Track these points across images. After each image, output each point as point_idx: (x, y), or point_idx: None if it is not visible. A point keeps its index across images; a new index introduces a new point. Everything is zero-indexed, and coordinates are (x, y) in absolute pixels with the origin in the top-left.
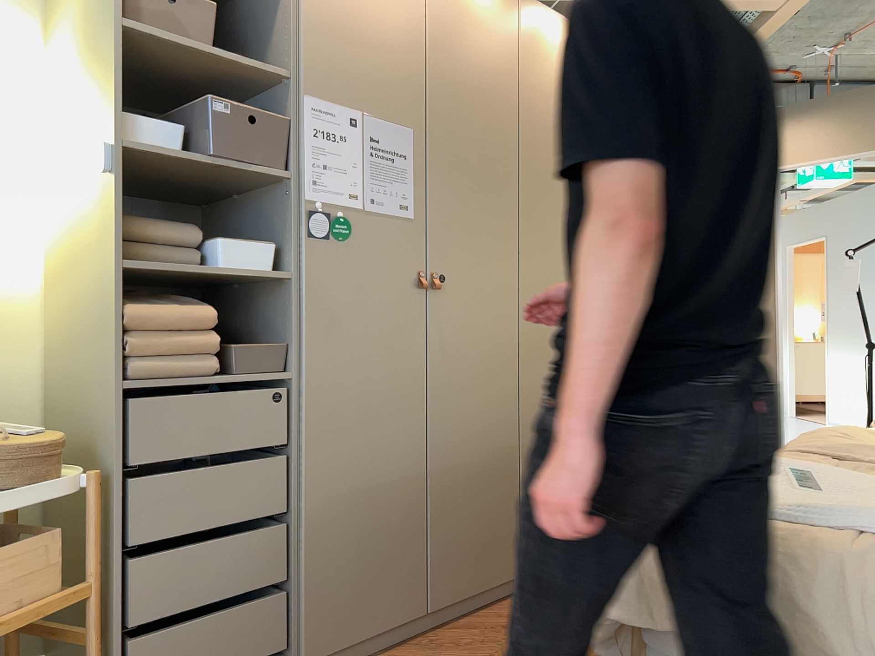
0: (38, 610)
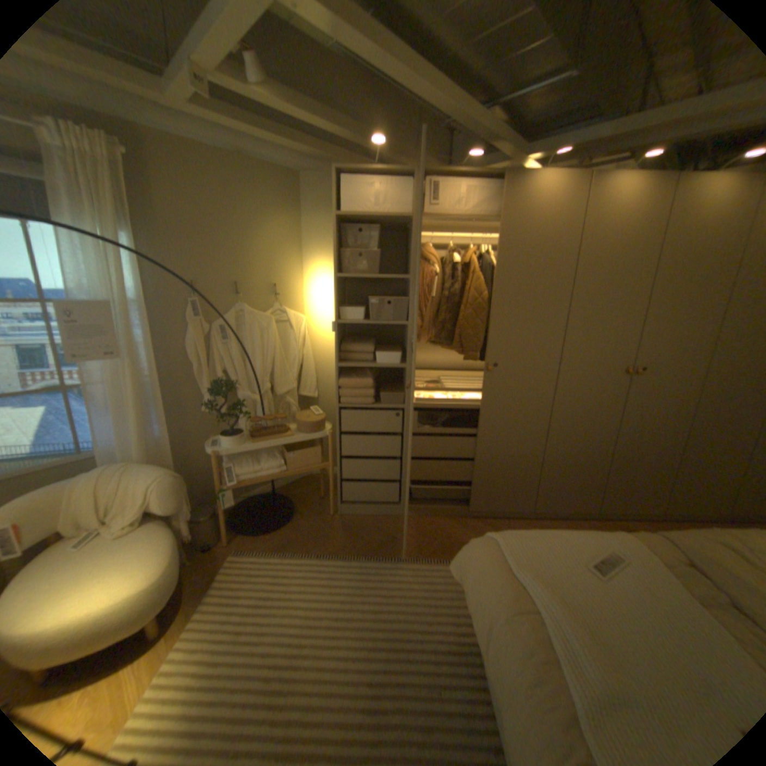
0: (316, 468)
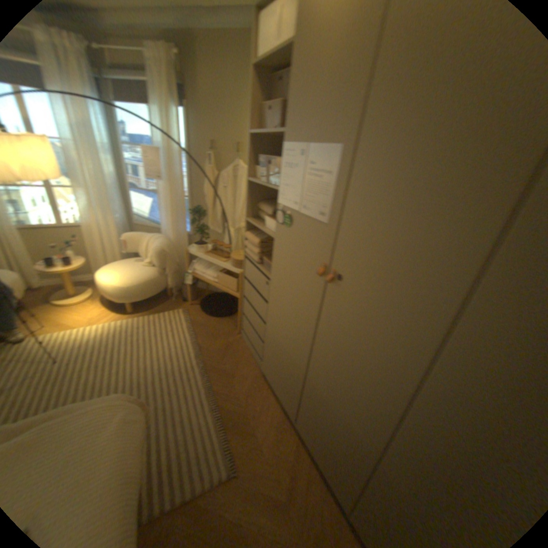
0: (230, 293)
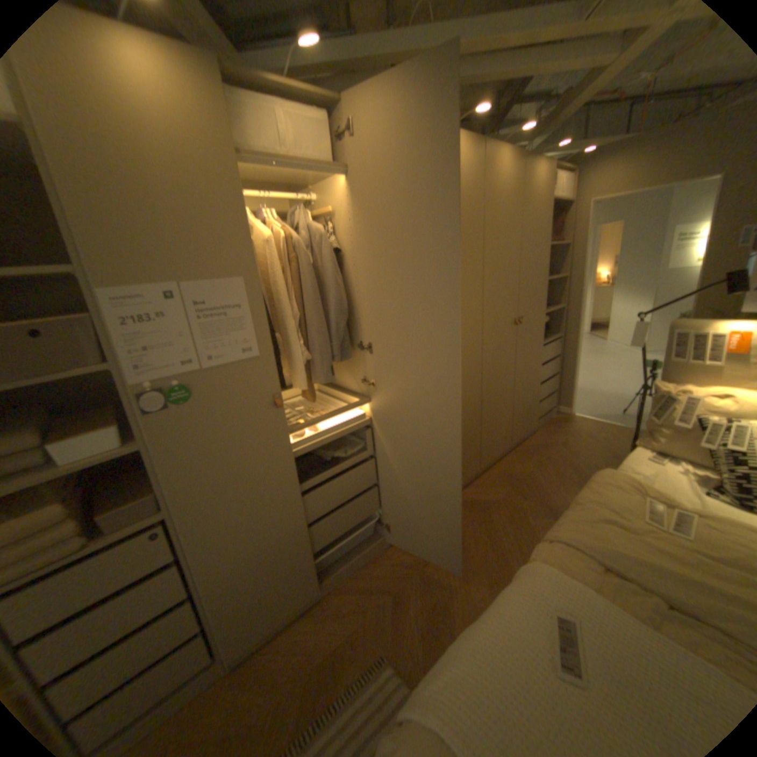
0: None
